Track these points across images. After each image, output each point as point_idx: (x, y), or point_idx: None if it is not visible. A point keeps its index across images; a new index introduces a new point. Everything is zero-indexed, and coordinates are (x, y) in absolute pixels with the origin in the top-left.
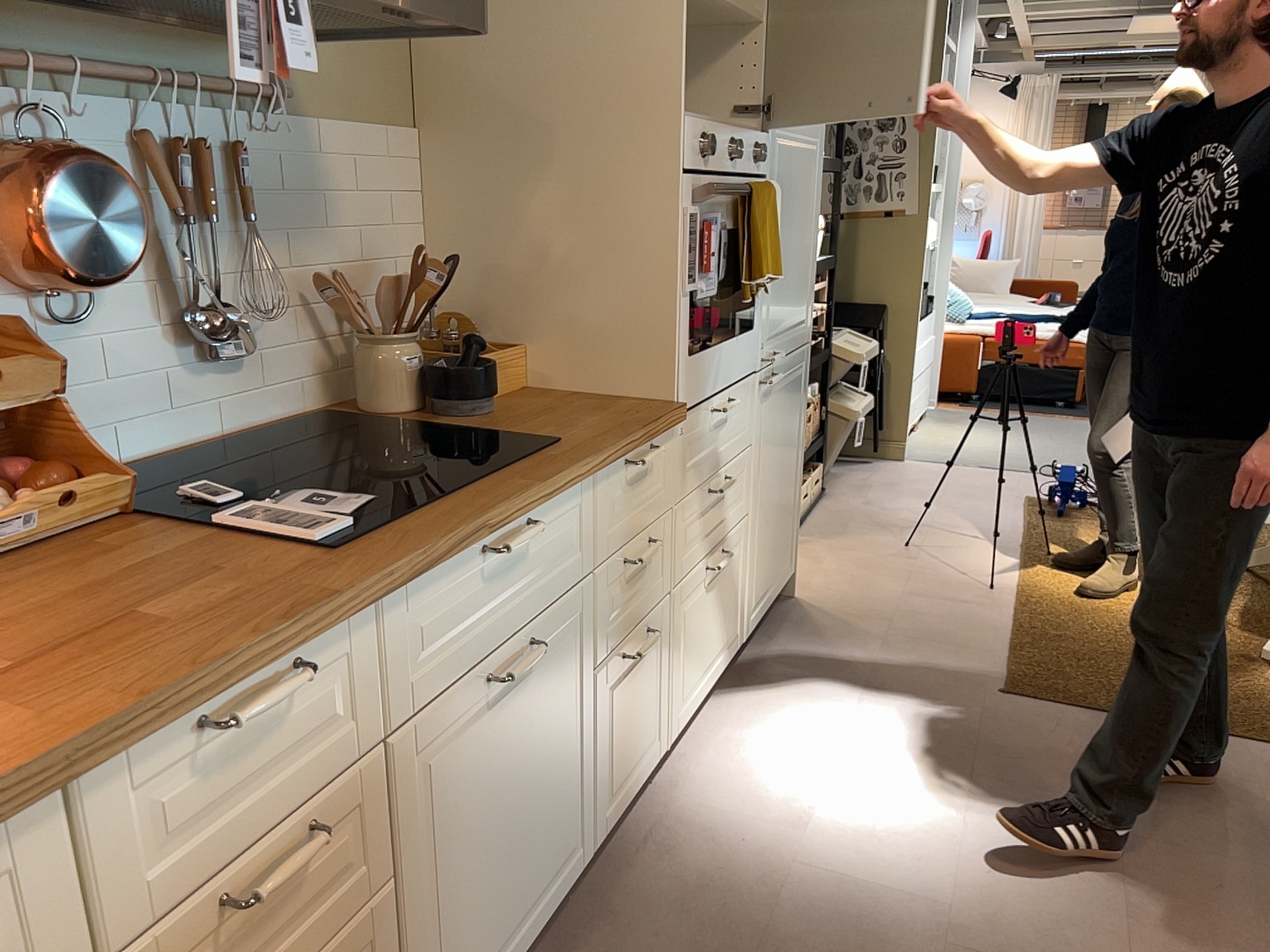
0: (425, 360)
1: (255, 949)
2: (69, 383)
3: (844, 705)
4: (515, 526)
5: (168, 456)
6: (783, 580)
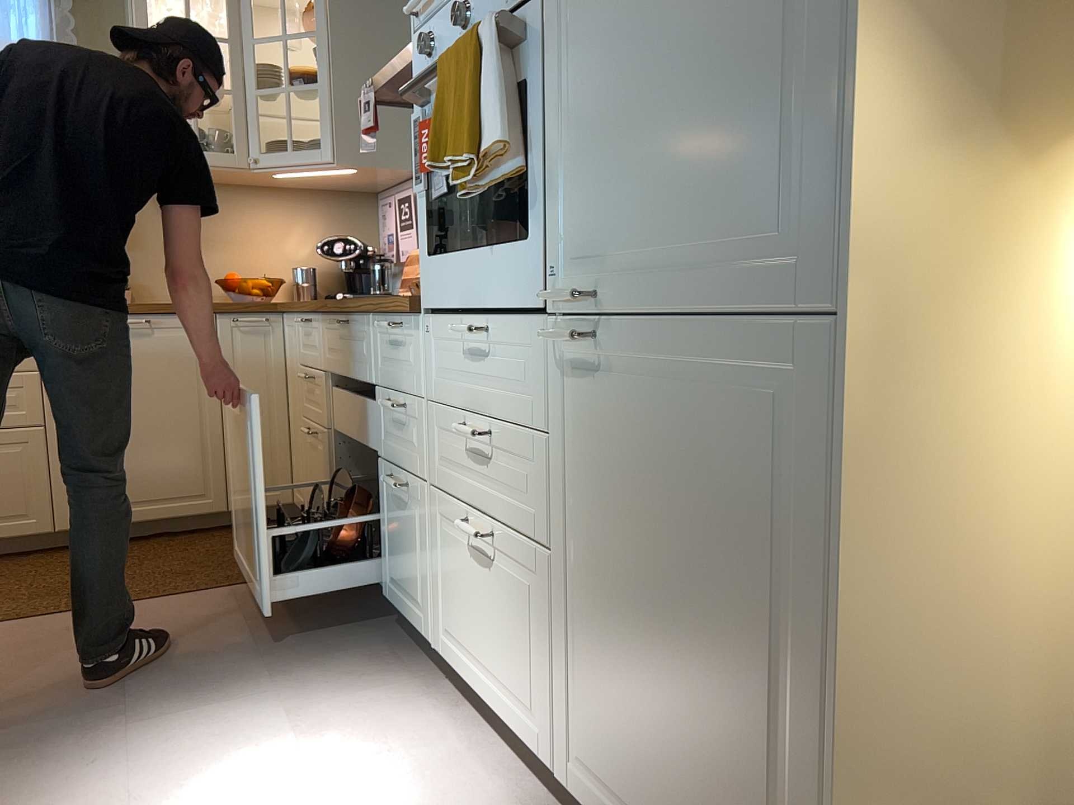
0: None
1: (310, 400)
2: None
3: None
4: (346, 320)
5: None
6: None
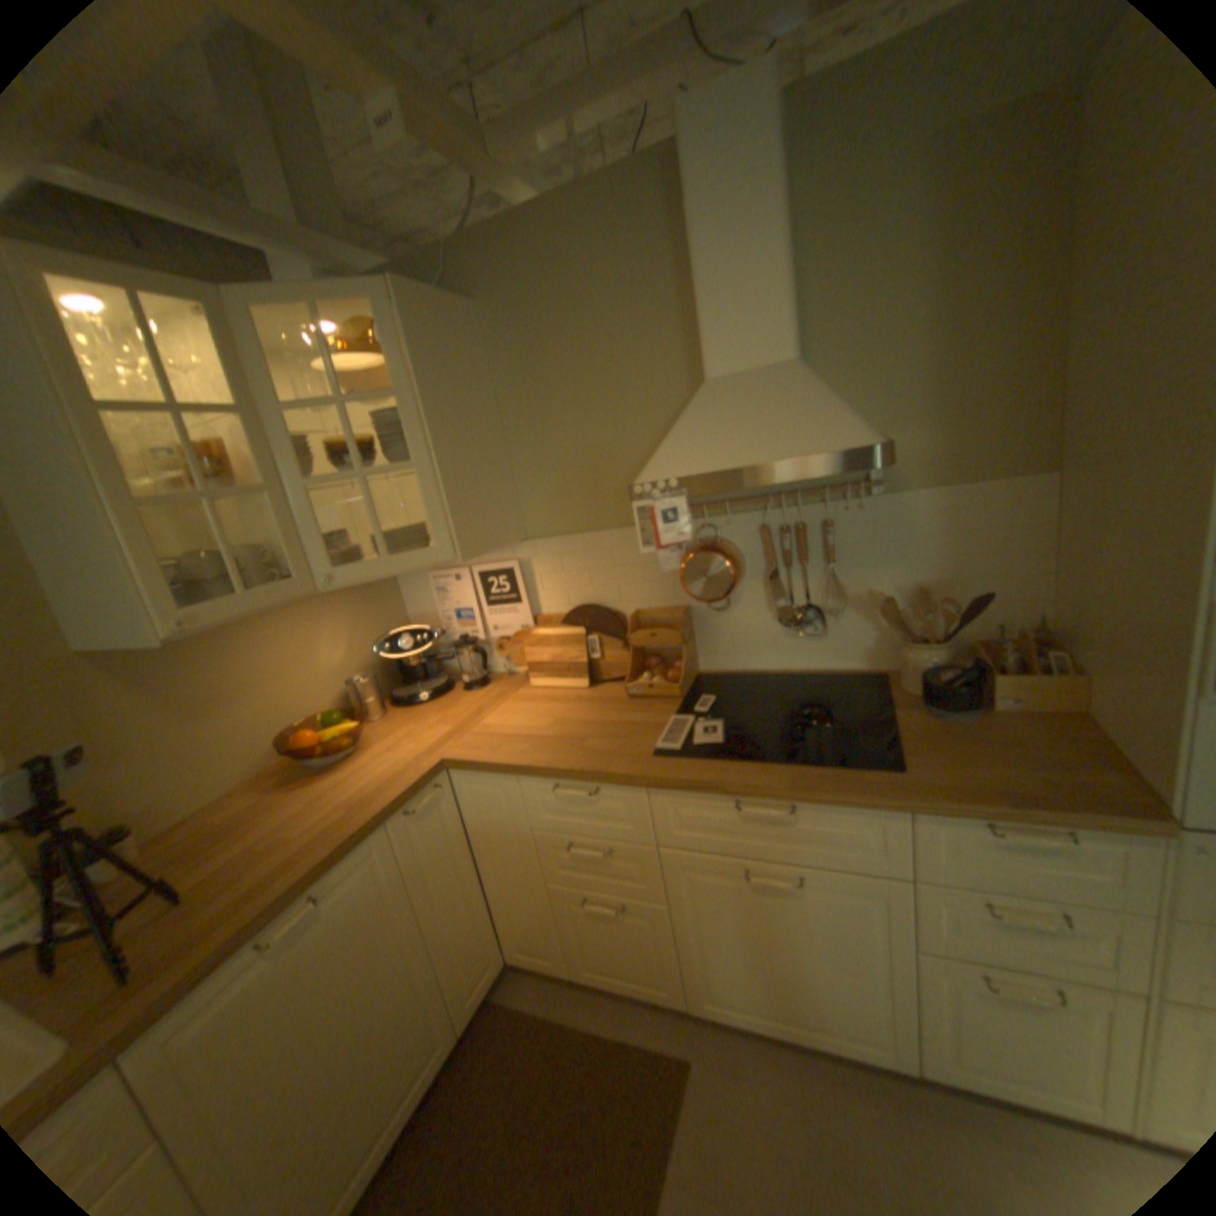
0: (939, 665)
1: (592, 871)
2: (721, 633)
3: None
4: (781, 803)
5: (771, 673)
6: None
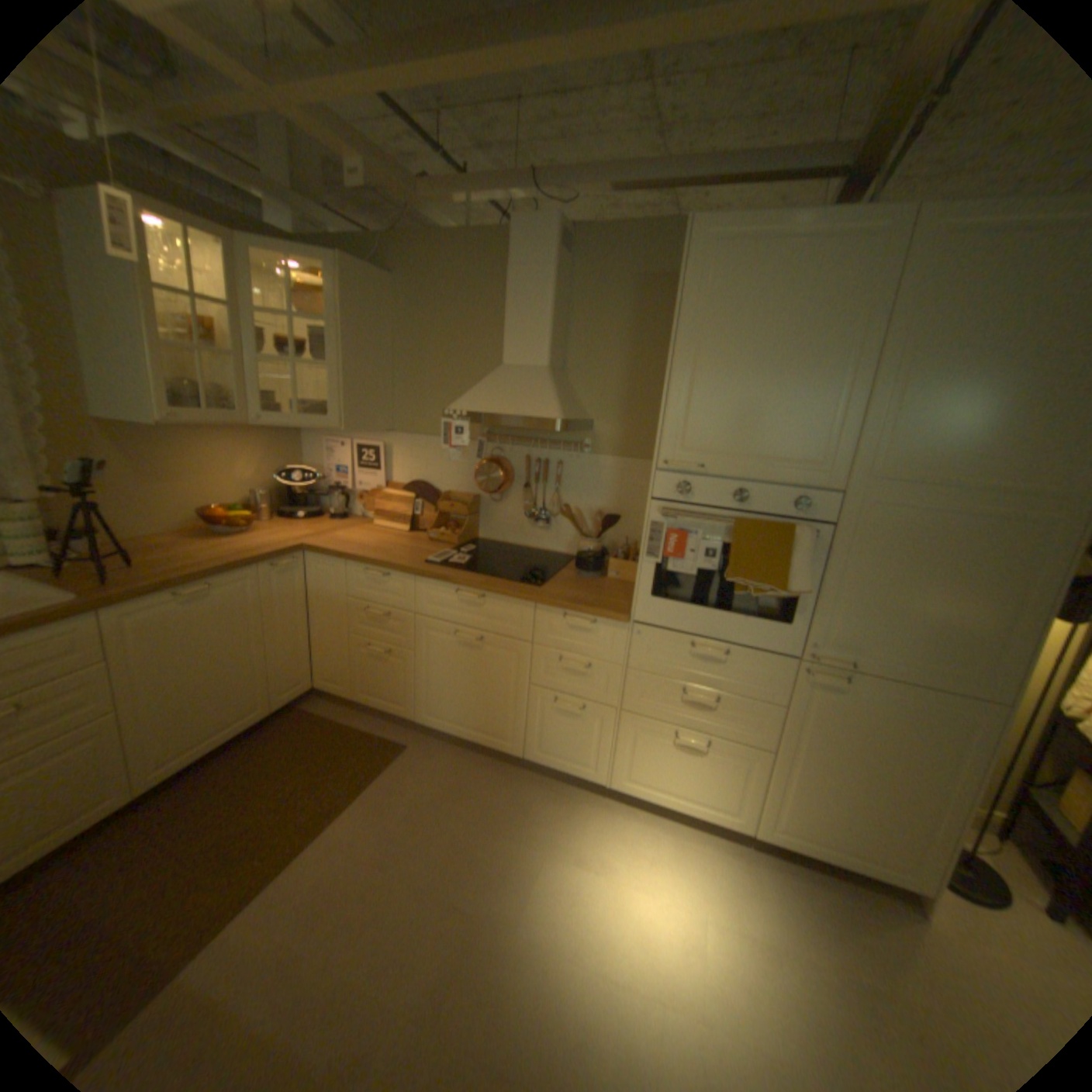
0: (589, 551)
1: (376, 627)
2: (494, 517)
3: (736, 925)
4: (478, 594)
5: (517, 547)
6: (882, 875)
